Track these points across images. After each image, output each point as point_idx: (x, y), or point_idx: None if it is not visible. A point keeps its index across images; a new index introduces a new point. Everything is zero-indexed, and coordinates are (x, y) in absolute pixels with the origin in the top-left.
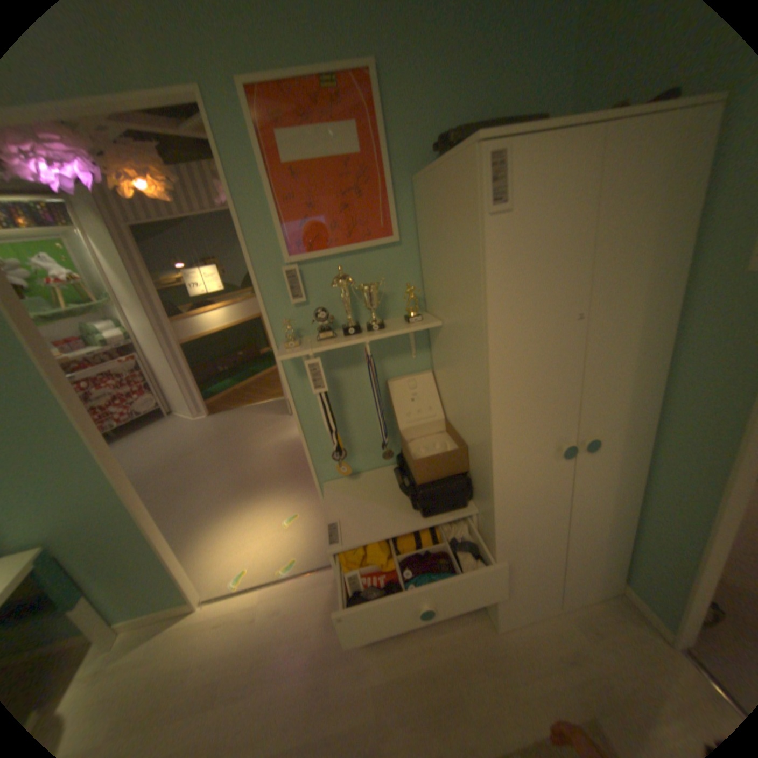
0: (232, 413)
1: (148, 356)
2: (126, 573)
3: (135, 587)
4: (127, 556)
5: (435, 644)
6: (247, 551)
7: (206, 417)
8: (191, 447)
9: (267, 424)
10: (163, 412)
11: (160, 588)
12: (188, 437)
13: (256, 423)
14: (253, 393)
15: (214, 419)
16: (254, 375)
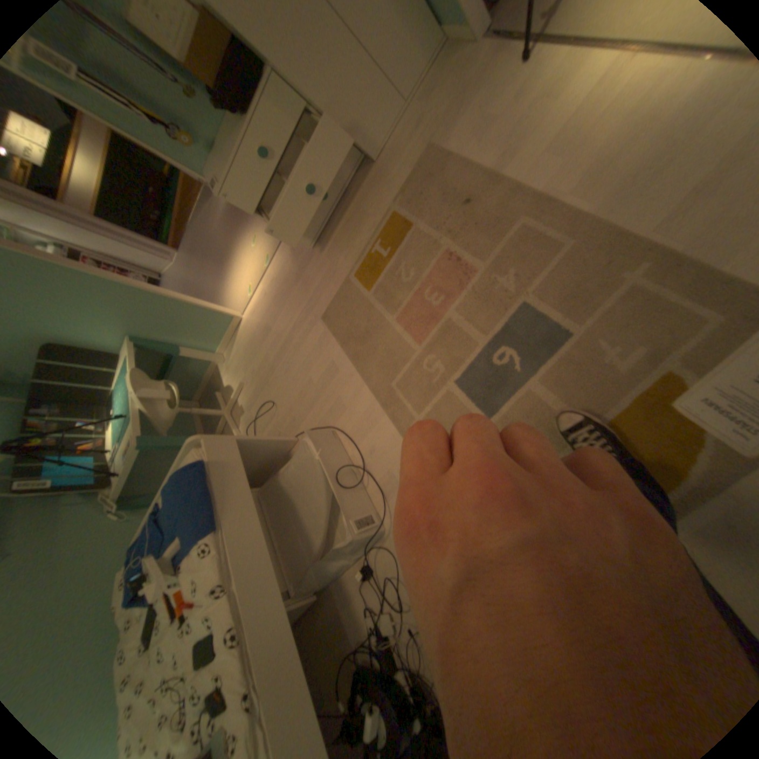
0: (186, 231)
1: (89, 245)
2: (182, 321)
3: (197, 325)
4: (169, 312)
5: (344, 204)
6: (244, 275)
7: (176, 251)
8: (183, 273)
9: (206, 211)
10: (154, 276)
11: (209, 317)
12: (178, 271)
13: (201, 218)
14: (184, 205)
15: (180, 246)
16: (174, 193)
